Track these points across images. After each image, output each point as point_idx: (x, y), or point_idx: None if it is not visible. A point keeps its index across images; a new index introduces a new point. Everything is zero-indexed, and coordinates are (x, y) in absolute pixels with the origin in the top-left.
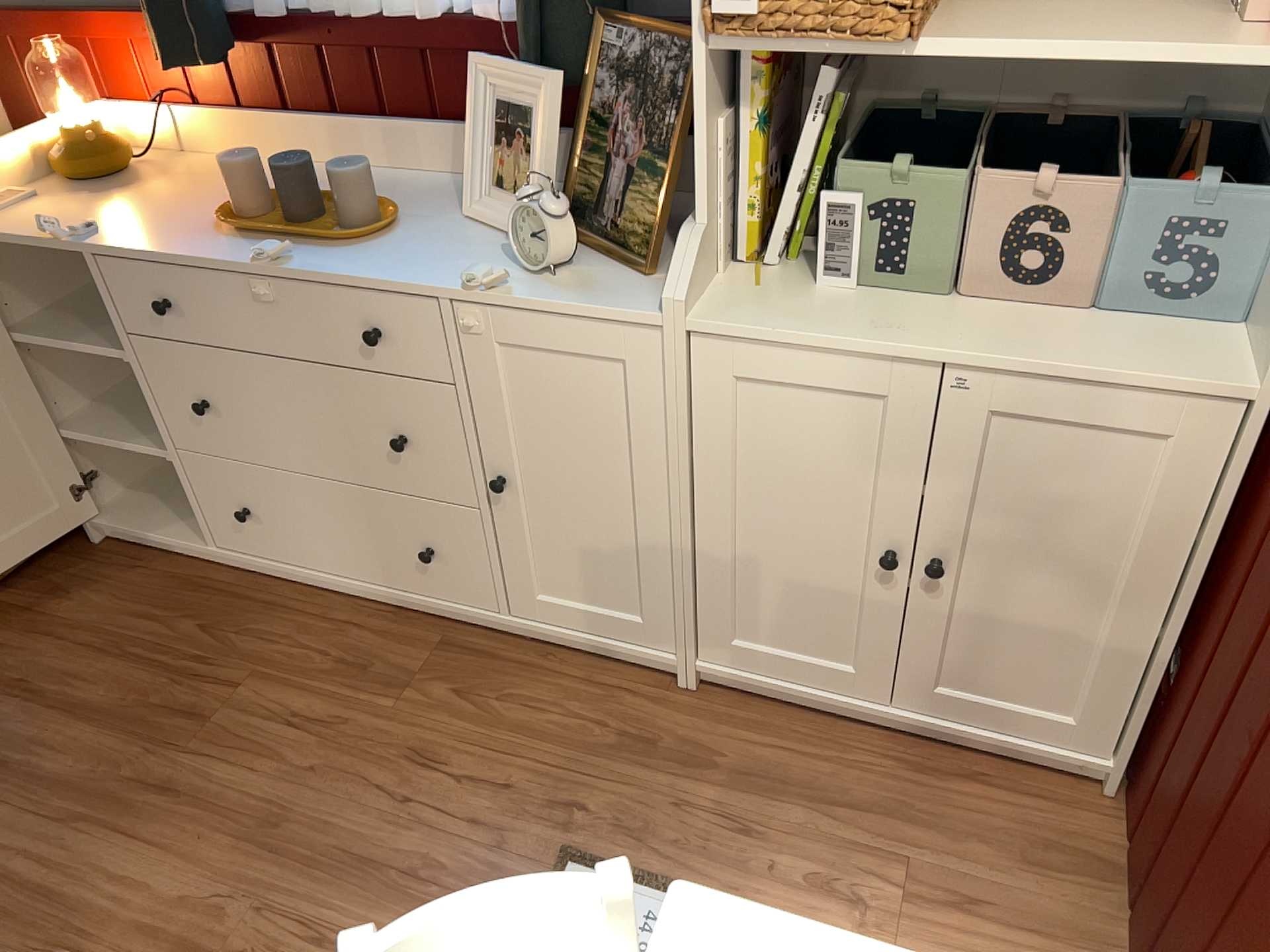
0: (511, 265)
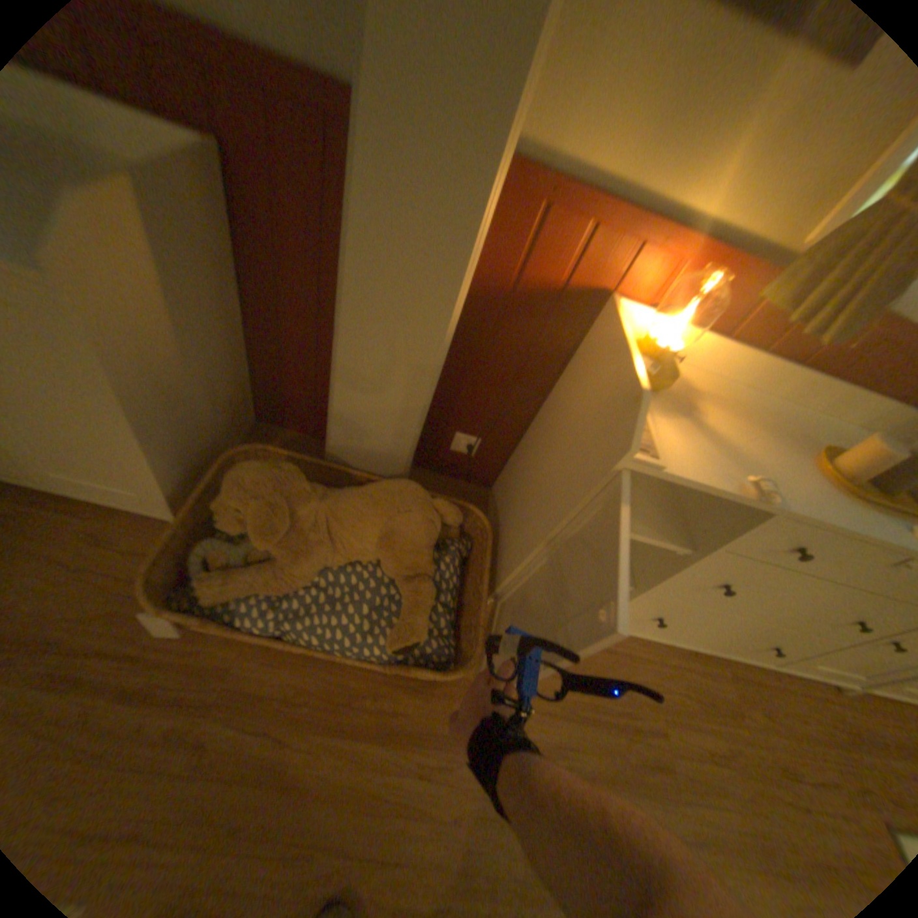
0: None
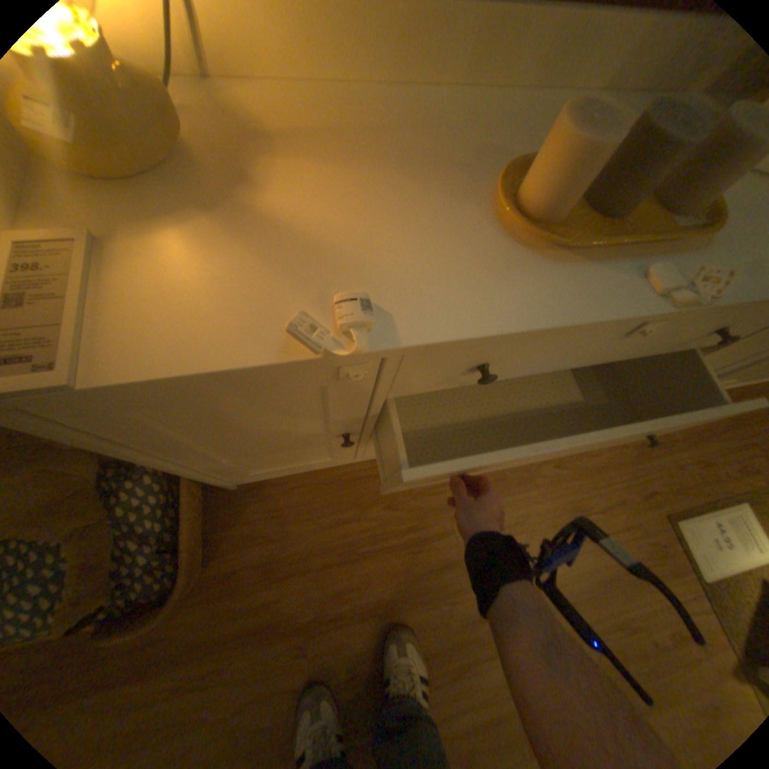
0: None
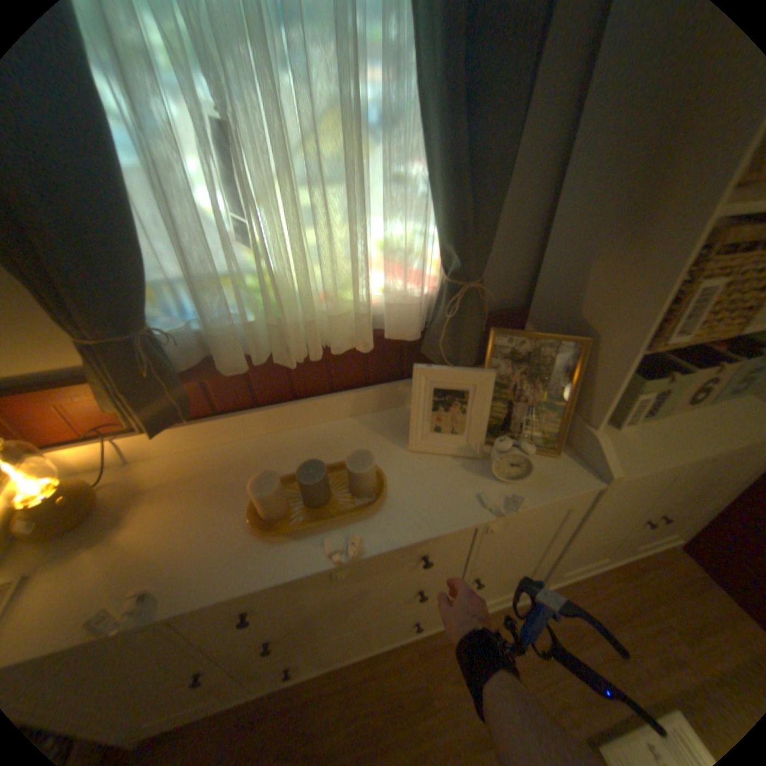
0: (484, 478)
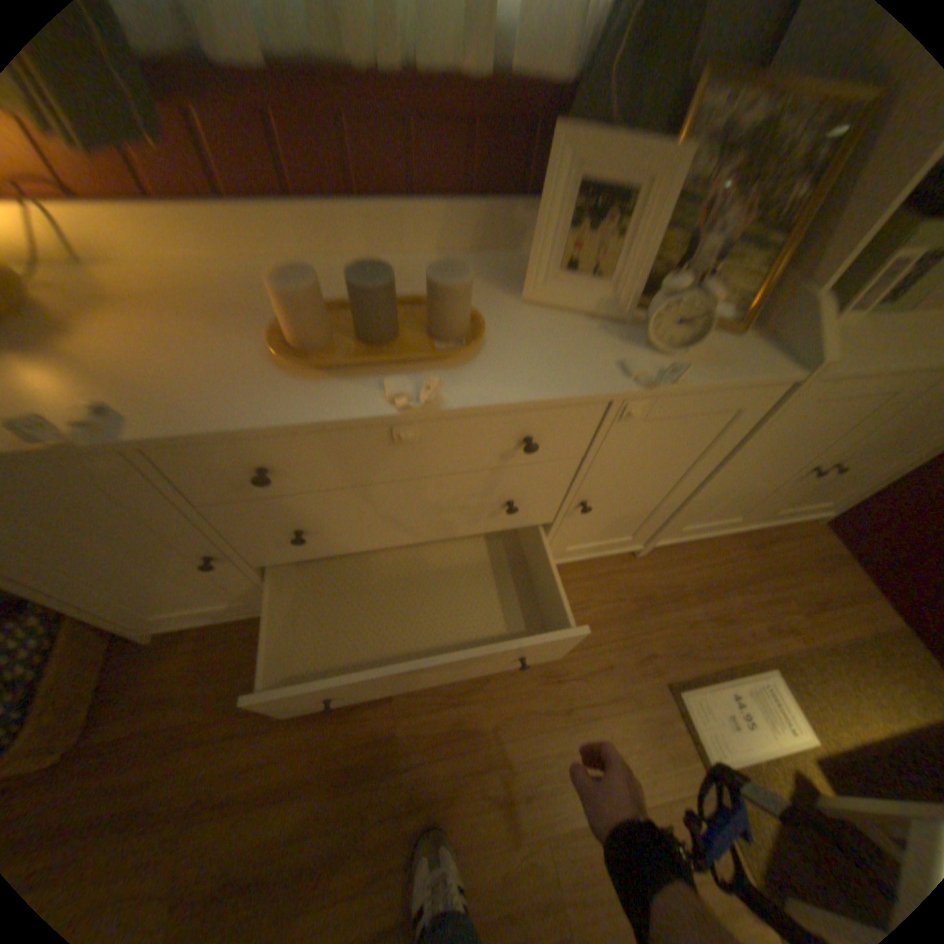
0: (631, 345)
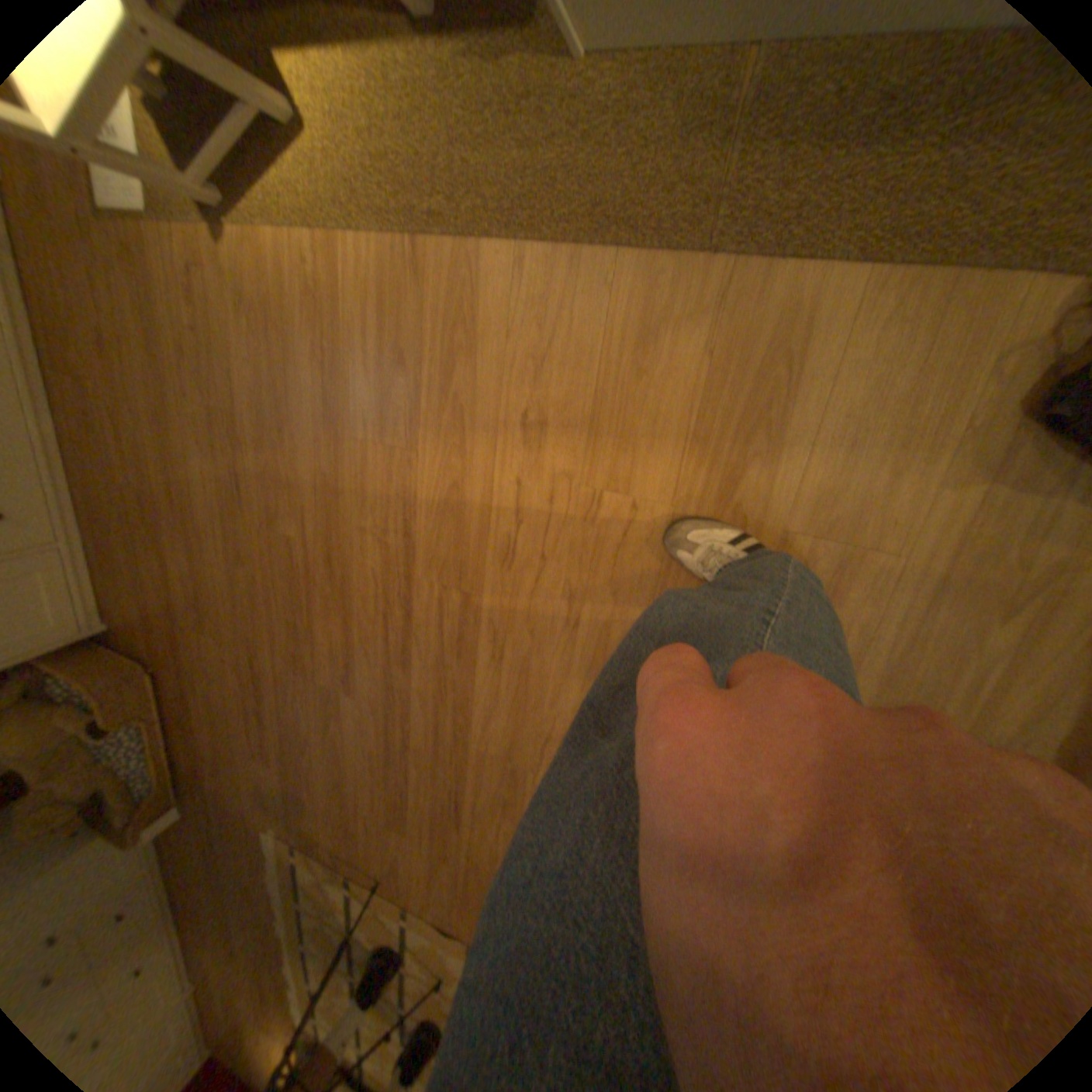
0: None
